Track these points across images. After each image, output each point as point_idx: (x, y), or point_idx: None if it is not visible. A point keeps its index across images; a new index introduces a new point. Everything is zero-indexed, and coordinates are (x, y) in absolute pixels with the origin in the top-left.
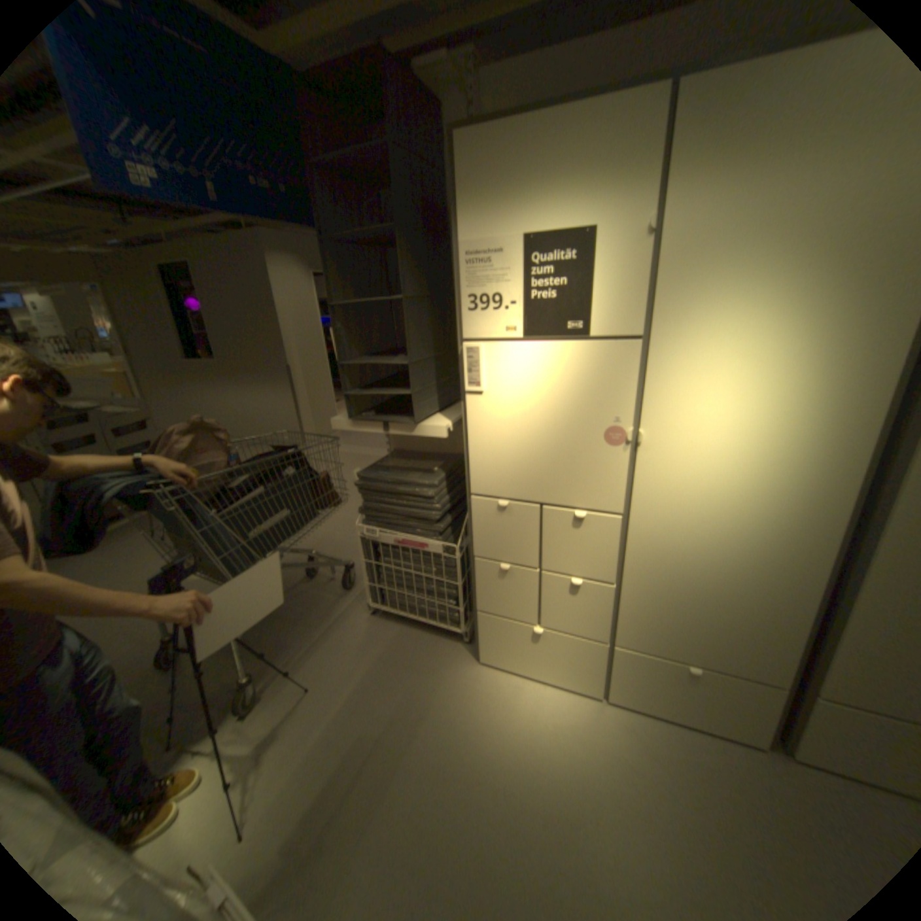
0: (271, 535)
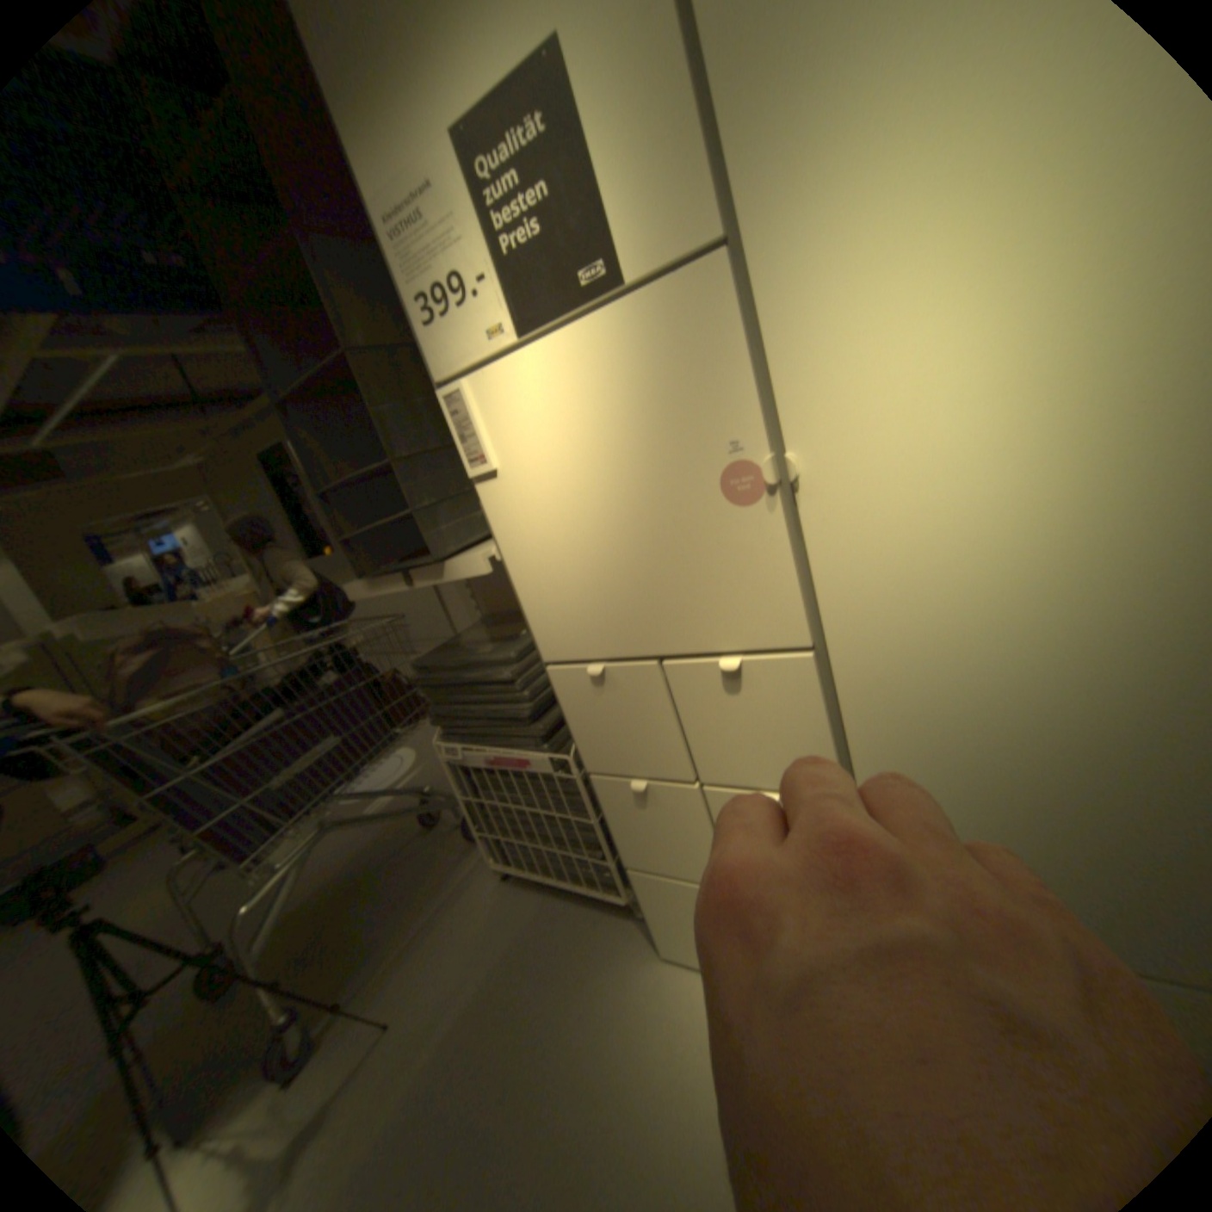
0: (310, 780)
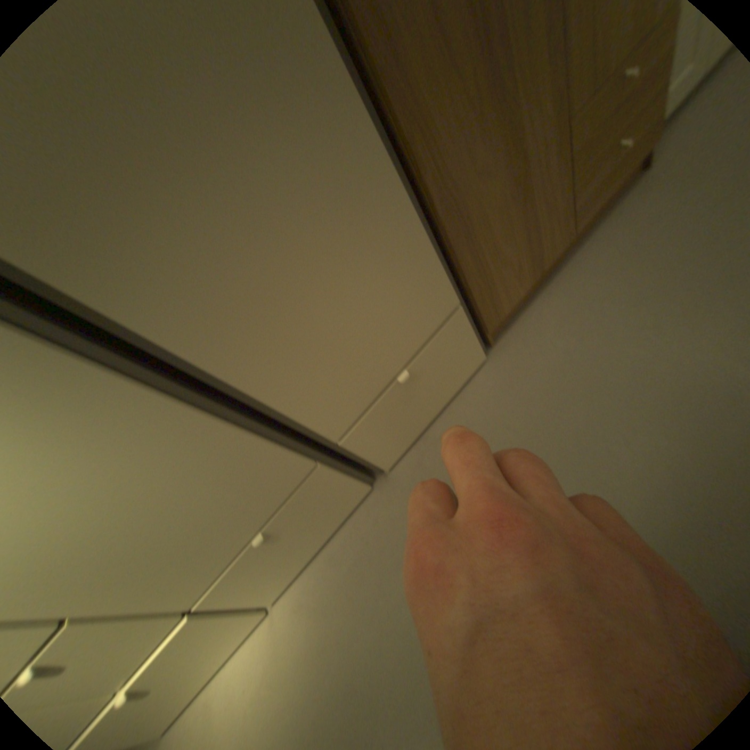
0: None
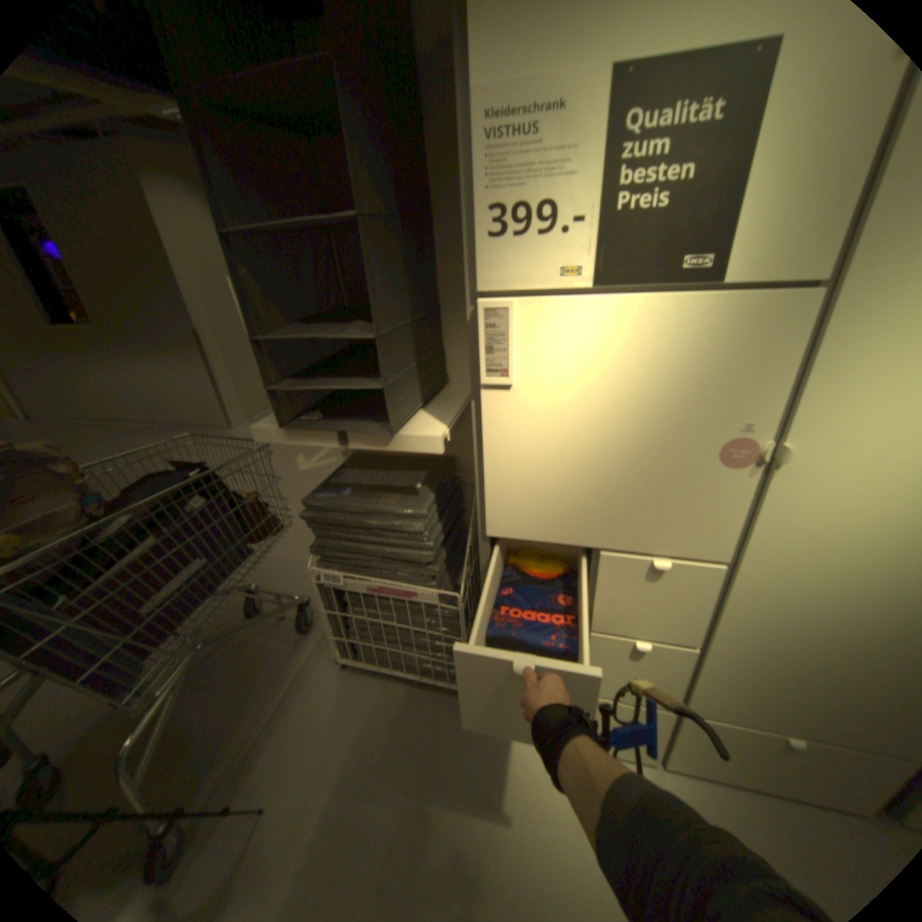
0: (177, 601)
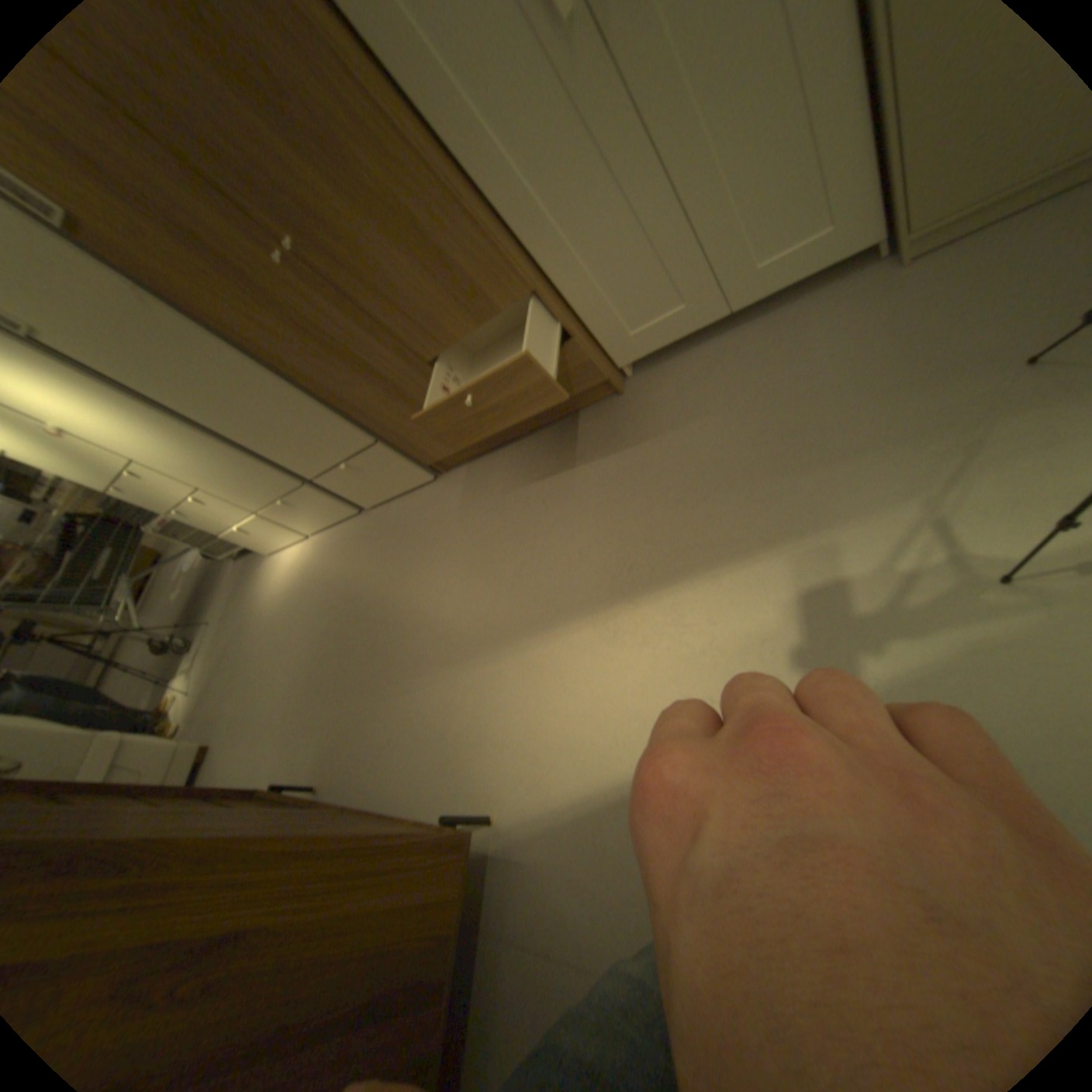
0: (110, 566)
